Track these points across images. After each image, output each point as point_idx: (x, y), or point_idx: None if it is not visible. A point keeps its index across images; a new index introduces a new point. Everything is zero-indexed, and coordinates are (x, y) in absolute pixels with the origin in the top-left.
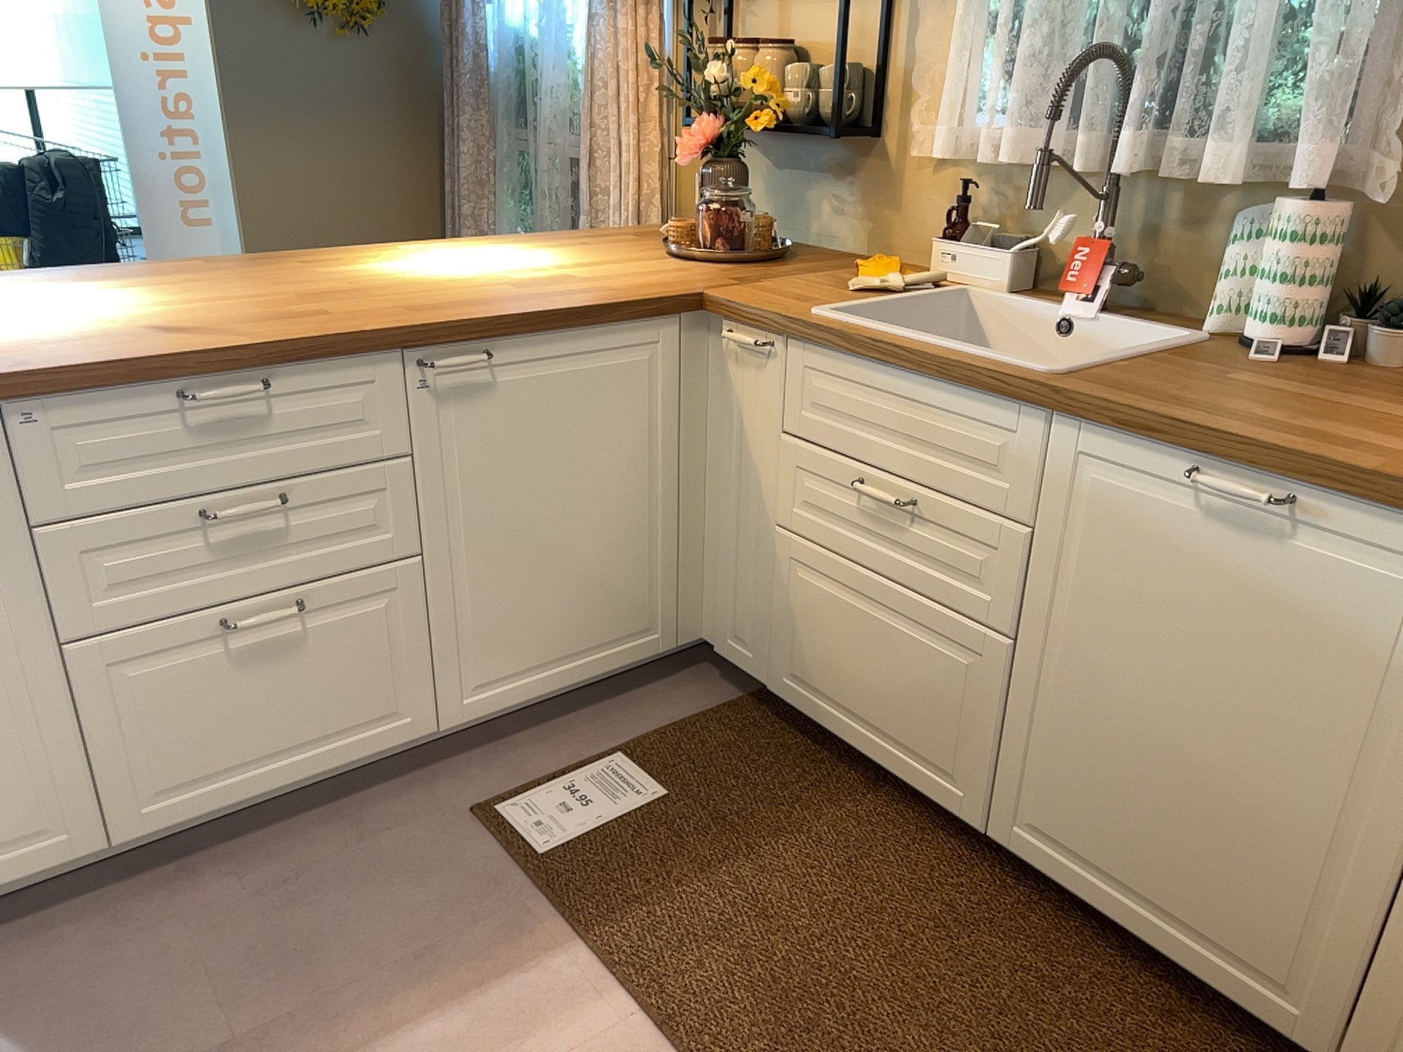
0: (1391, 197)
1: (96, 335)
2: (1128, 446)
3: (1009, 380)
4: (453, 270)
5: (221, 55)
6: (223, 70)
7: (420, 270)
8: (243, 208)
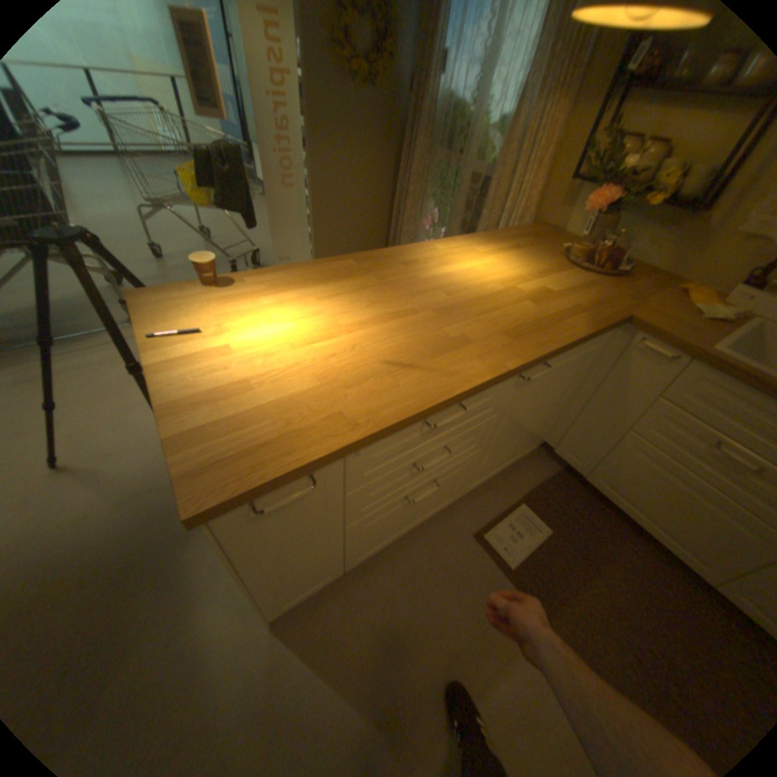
0: None
1: (364, 370)
2: None
3: None
4: (484, 277)
5: (305, 93)
6: (306, 103)
7: (467, 276)
8: (310, 181)
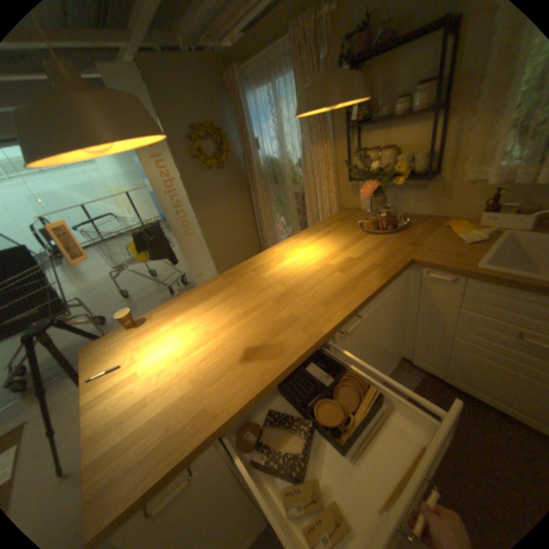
0: None
1: (223, 366)
2: None
3: None
4: (306, 263)
5: (184, 187)
6: (186, 191)
7: (295, 266)
8: (201, 229)
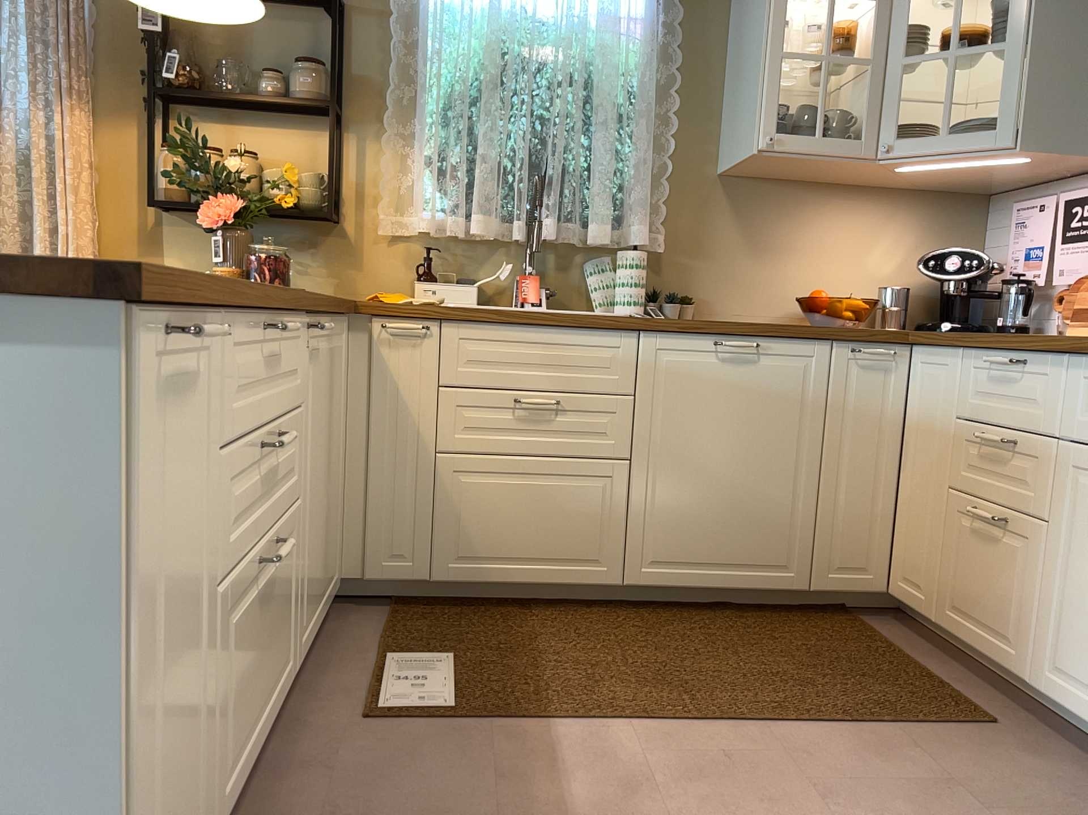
0: (665, 246)
1: None
2: (683, 338)
3: (616, 318)
4: None
5: None
6: None
7: None
8: None
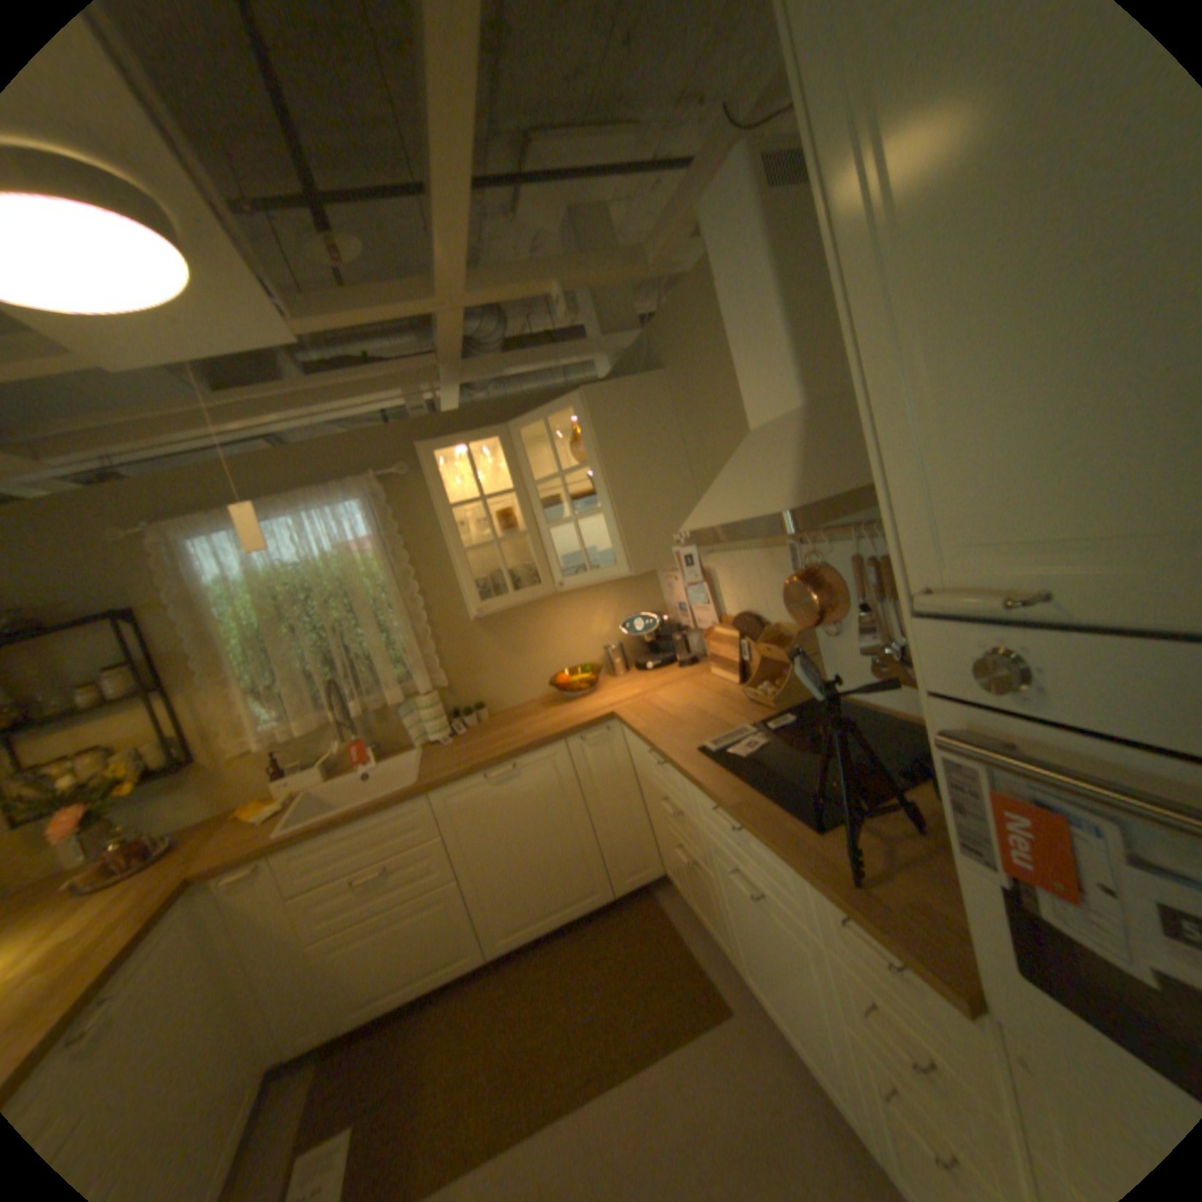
0: (448, 682)
1: None
2: (459, 785)
3: (403, 794)
4: None
5: None
6: None
7: None
8: None
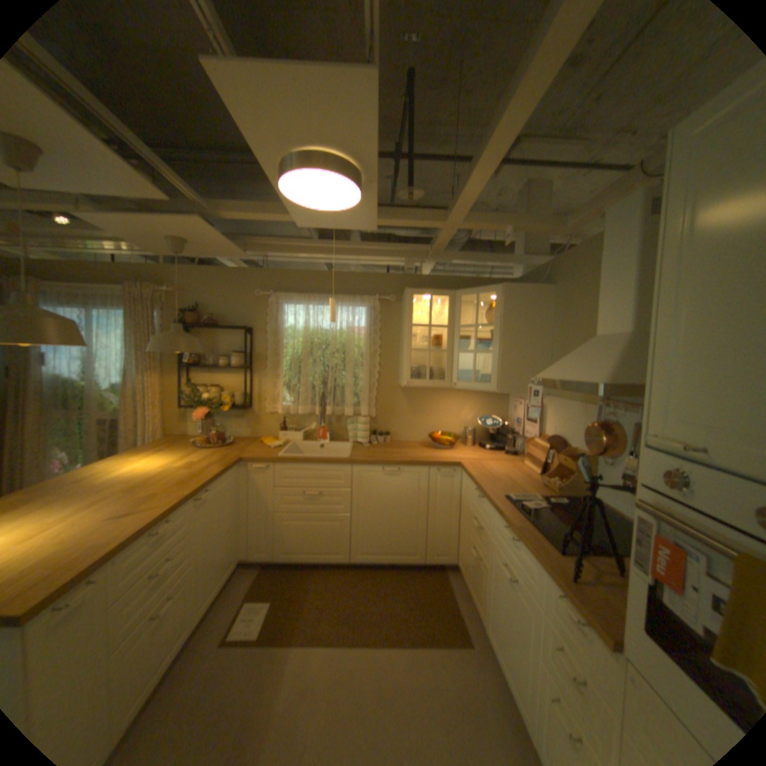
0: (376, 415)
1: (91, 529)
2: (368, 468)
3: (341, 461)
4: (145, 470)
5: None
6: None
7: (132, 473)
8: None
